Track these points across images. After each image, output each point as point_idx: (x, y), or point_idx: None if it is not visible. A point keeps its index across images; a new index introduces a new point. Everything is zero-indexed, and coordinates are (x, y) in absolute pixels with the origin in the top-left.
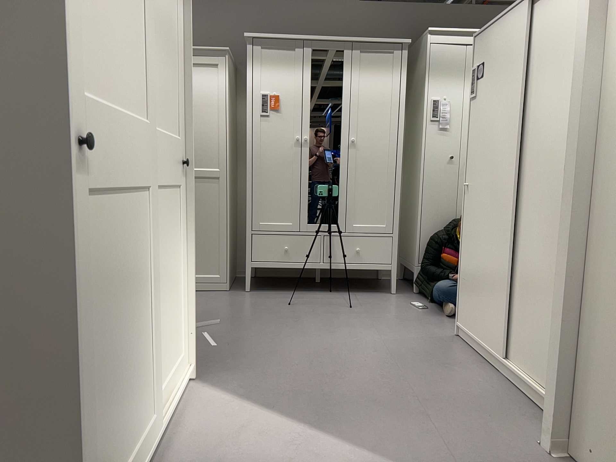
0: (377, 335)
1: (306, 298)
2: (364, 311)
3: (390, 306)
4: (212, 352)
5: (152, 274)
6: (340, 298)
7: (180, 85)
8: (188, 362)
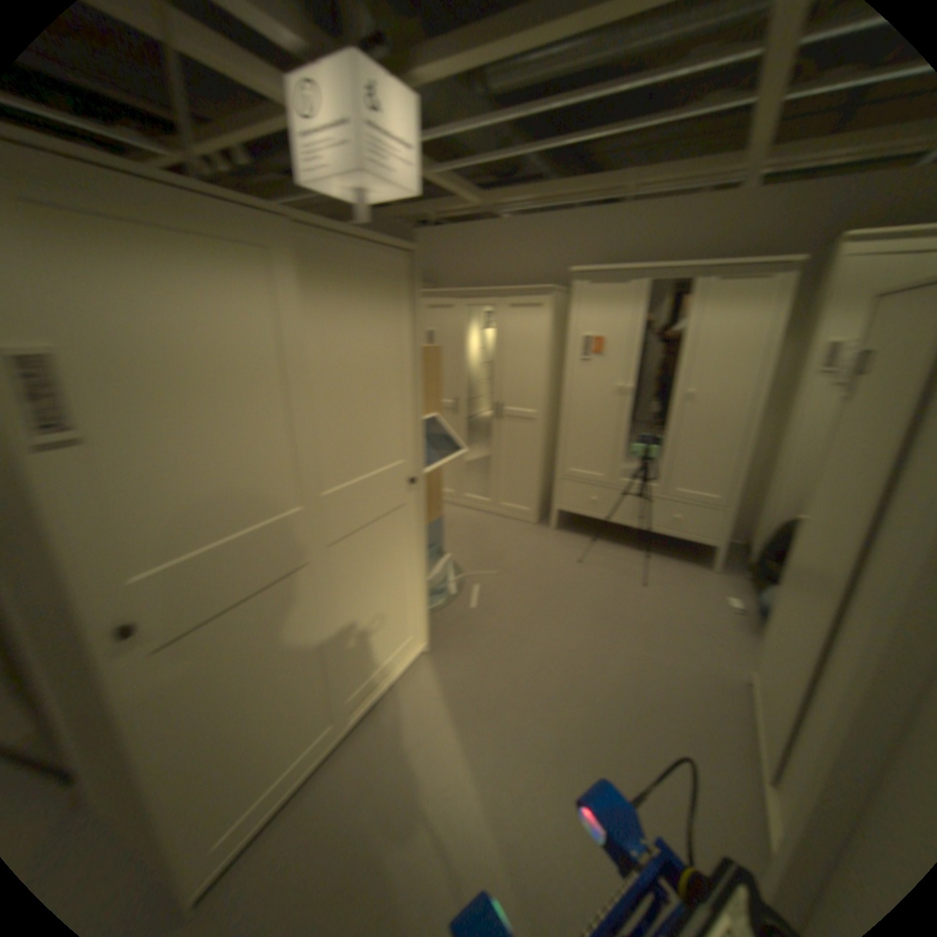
0: (647, 642)
1: (607, 554)
2: (658, 595)
3: (697, 596)
4: (470, 612)
5: (350, 602)
6: (645, 565)
7: (414, 406)
8: (426, 635)
